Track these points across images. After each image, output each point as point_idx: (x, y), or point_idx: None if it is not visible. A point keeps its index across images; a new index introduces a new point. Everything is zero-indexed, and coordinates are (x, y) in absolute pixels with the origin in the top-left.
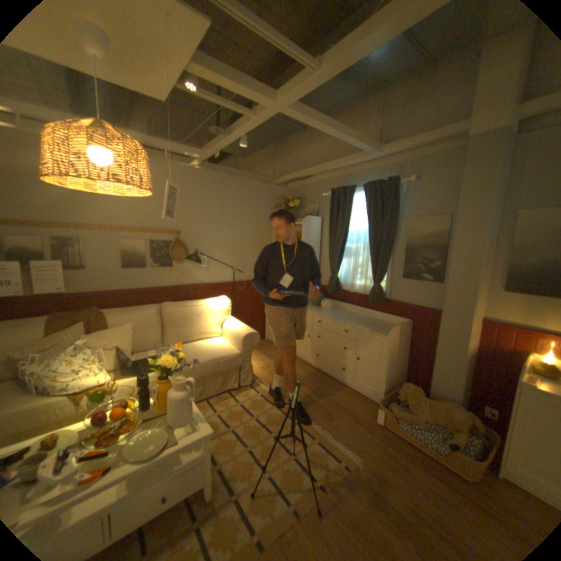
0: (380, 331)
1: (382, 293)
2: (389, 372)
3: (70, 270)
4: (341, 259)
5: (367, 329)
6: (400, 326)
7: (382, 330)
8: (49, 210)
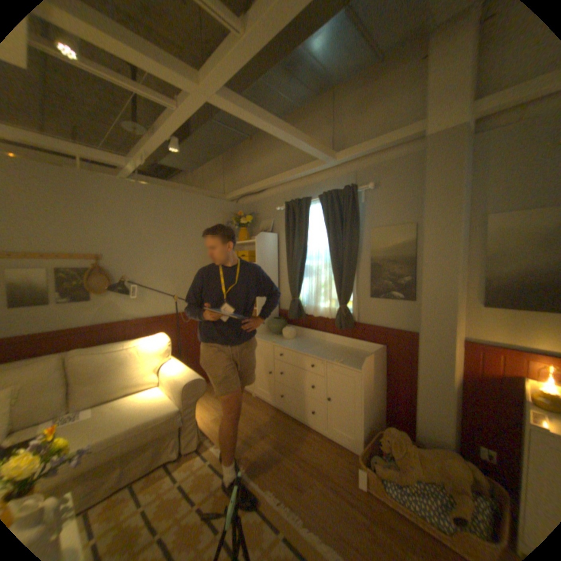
0: (351, 363)
1: (350, 316)
2: (366, 414)
3: None
4: (302, 279)
5: (336, 362)
6: (374, 355)
7: (354, 361)
8: None
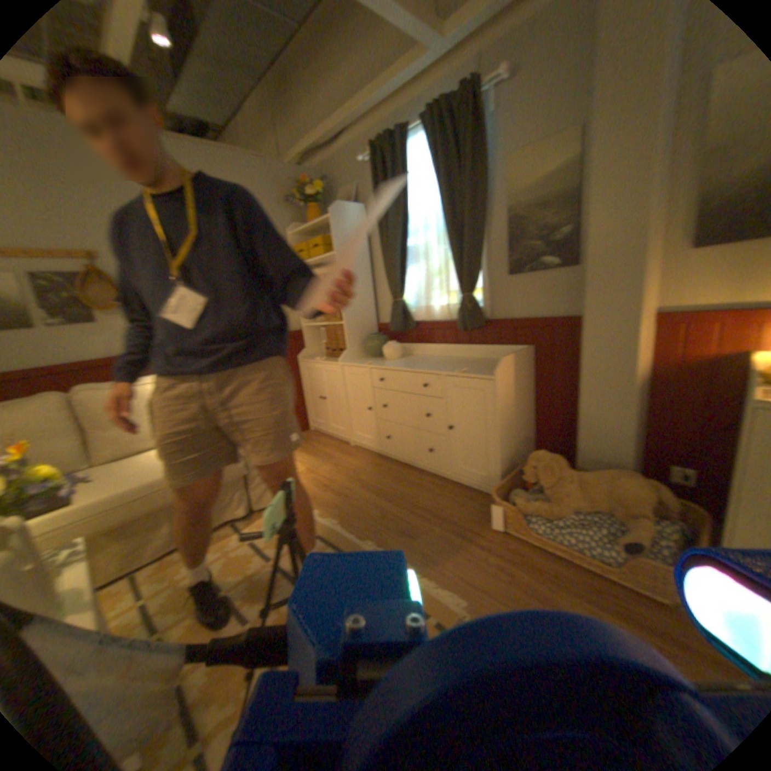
0: (481, 371)
1: (480, 310)
2: (505, 438)
3: None
4: (407, 266)
5: (459, 371)
6: (515, 355)
7: (486, 369)
8: None
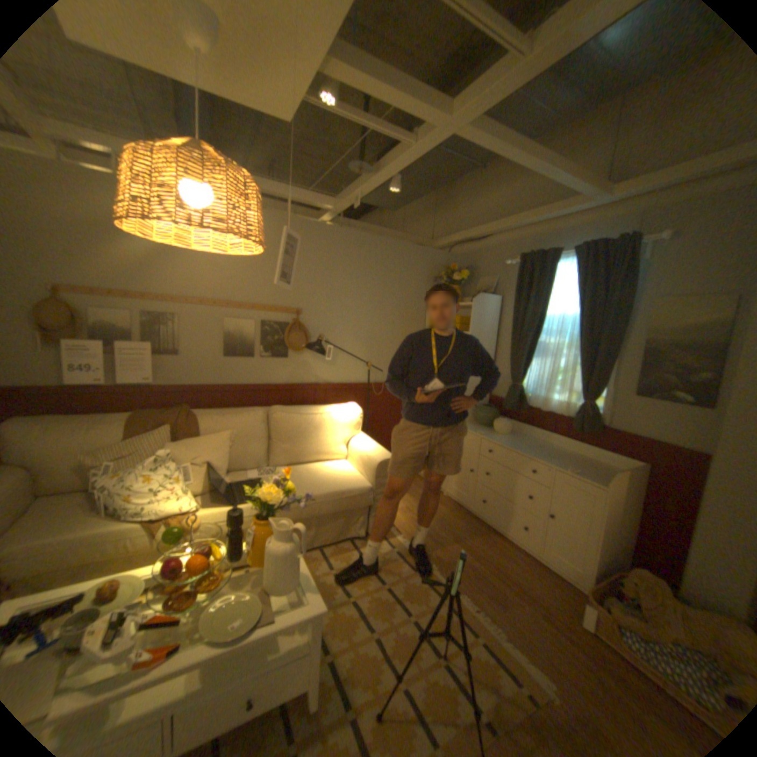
0: (593, 477)
1: (598, 417)
2: (606, 545)
3: (162, 356)
4: (531, 359)
5: (571, 471)
6: (631, 472)
7: (597, 475)
8: (142, 277)
